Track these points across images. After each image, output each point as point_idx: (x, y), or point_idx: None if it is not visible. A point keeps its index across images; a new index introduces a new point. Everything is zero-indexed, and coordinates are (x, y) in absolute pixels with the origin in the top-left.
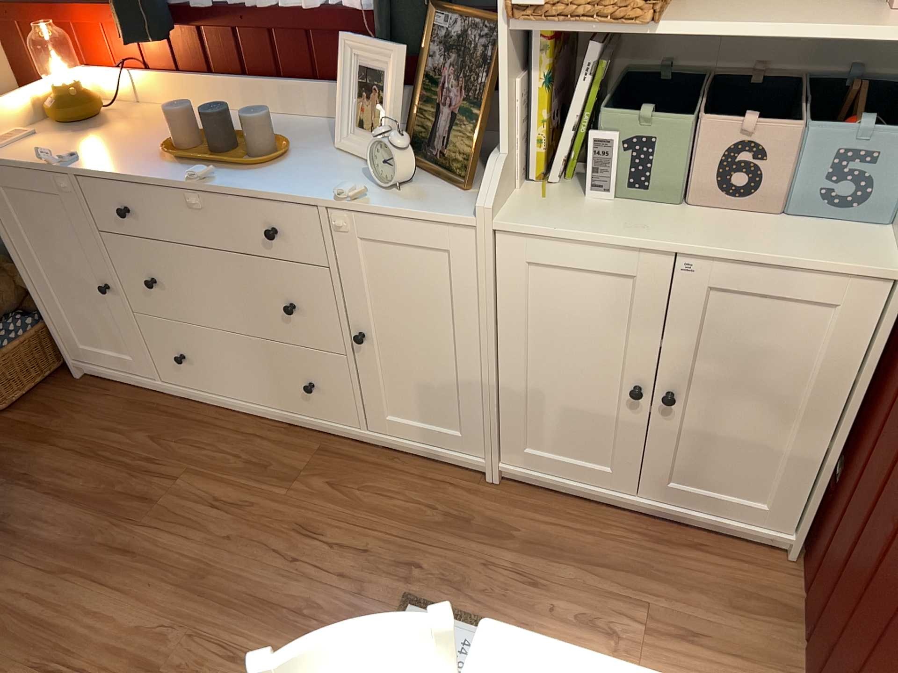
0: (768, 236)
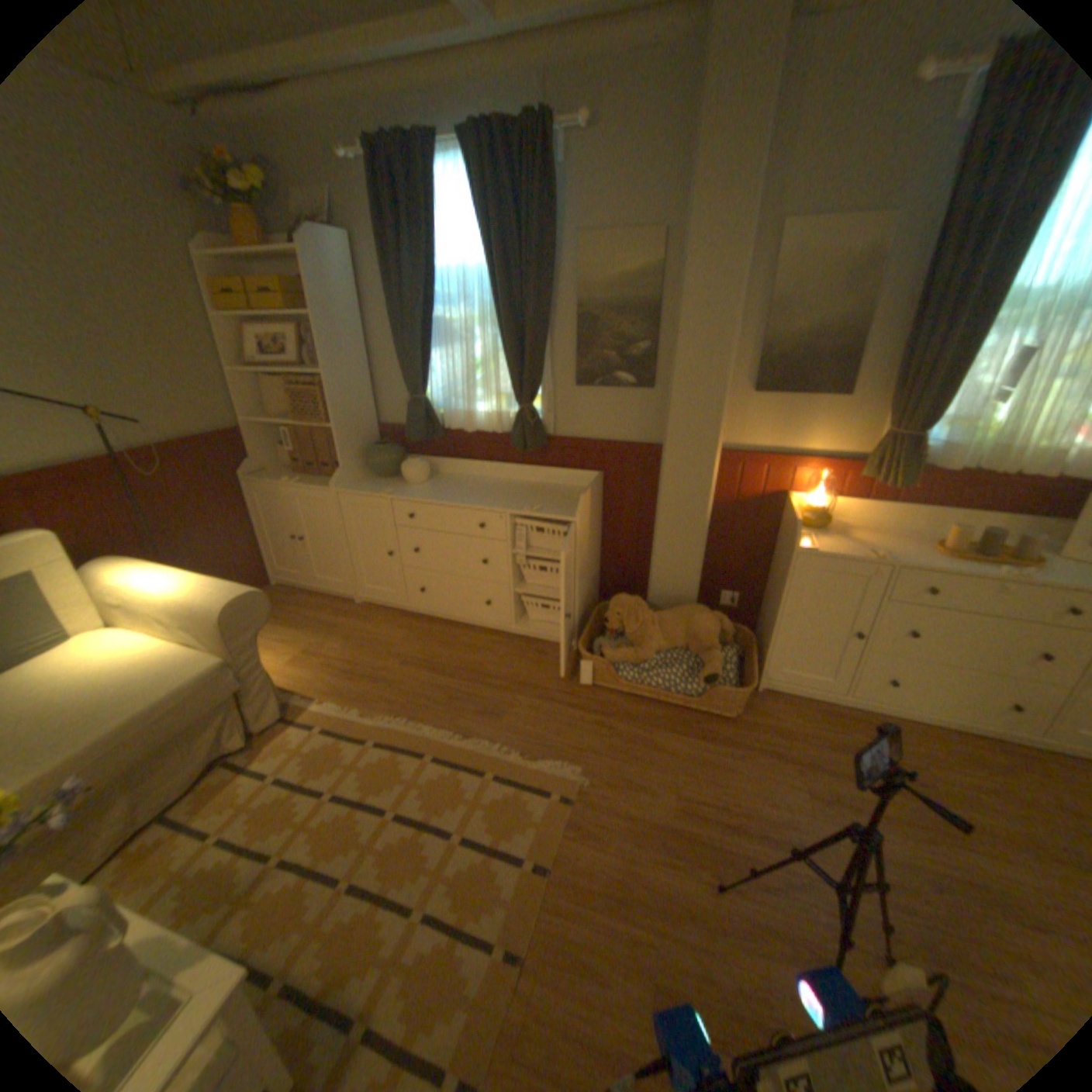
0: None
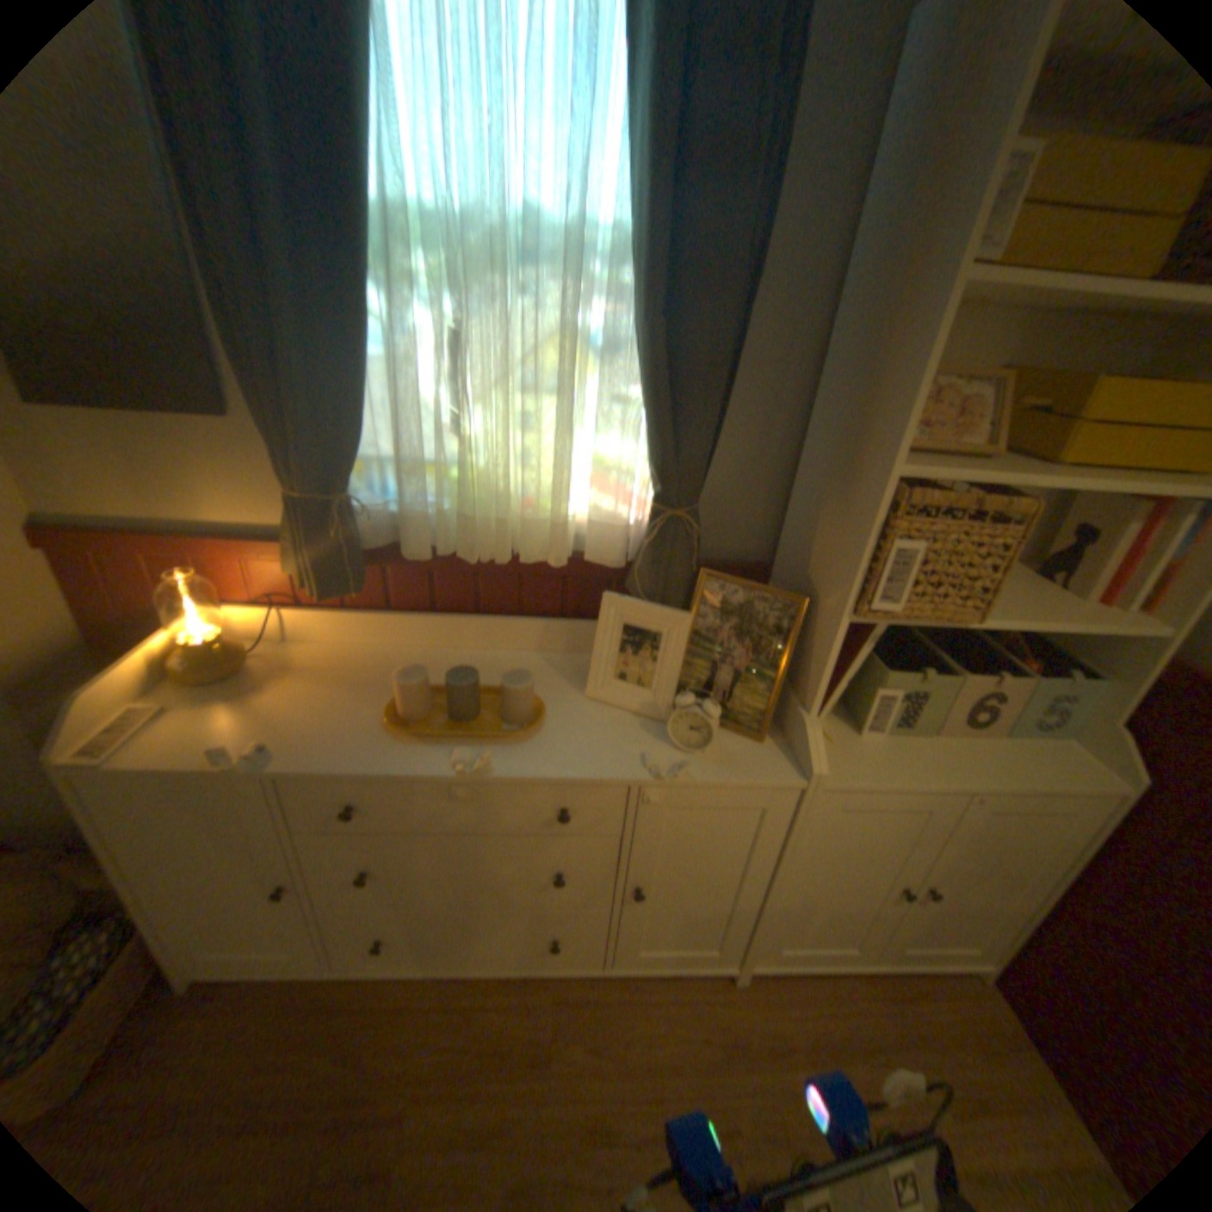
0: (1024, 760)
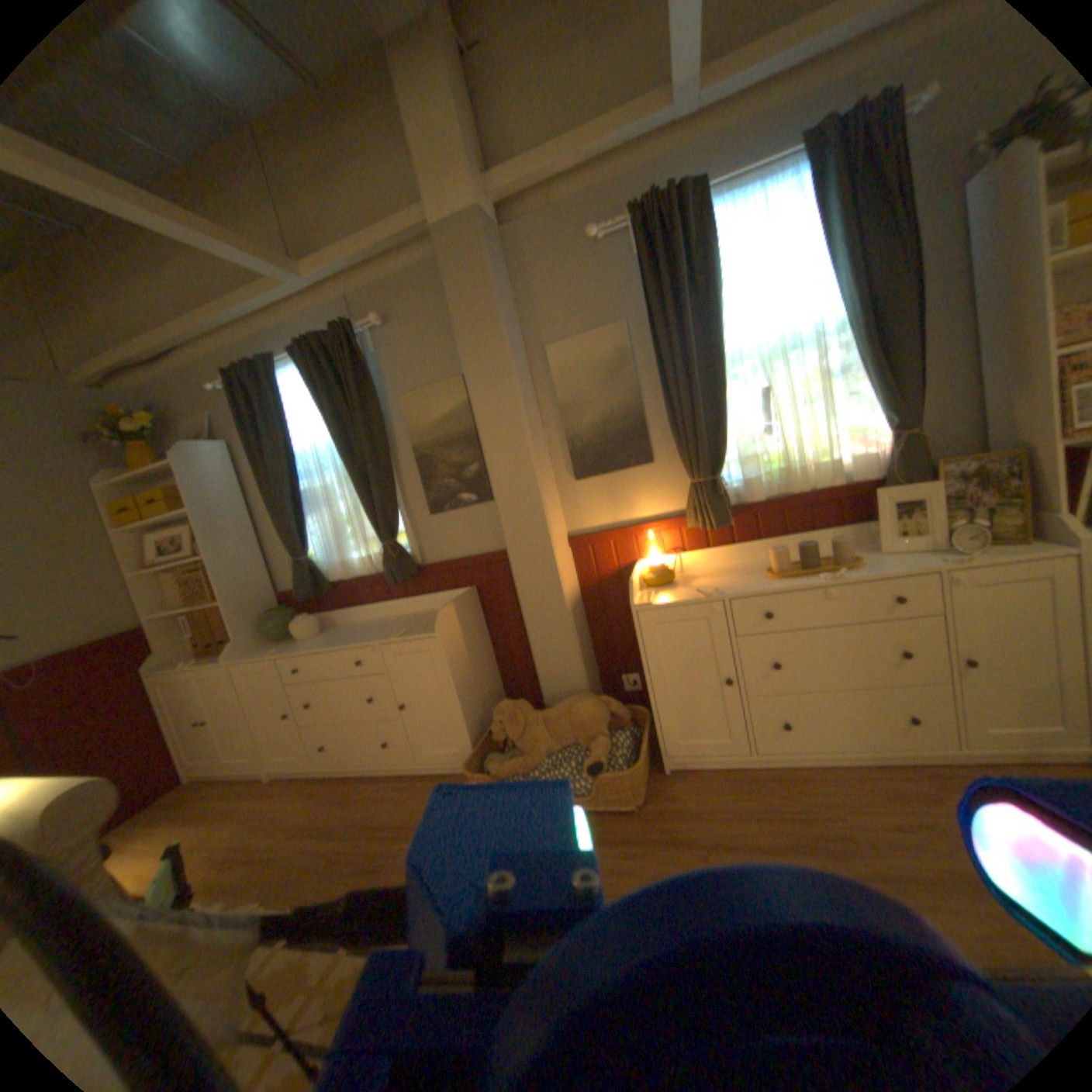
0: None
